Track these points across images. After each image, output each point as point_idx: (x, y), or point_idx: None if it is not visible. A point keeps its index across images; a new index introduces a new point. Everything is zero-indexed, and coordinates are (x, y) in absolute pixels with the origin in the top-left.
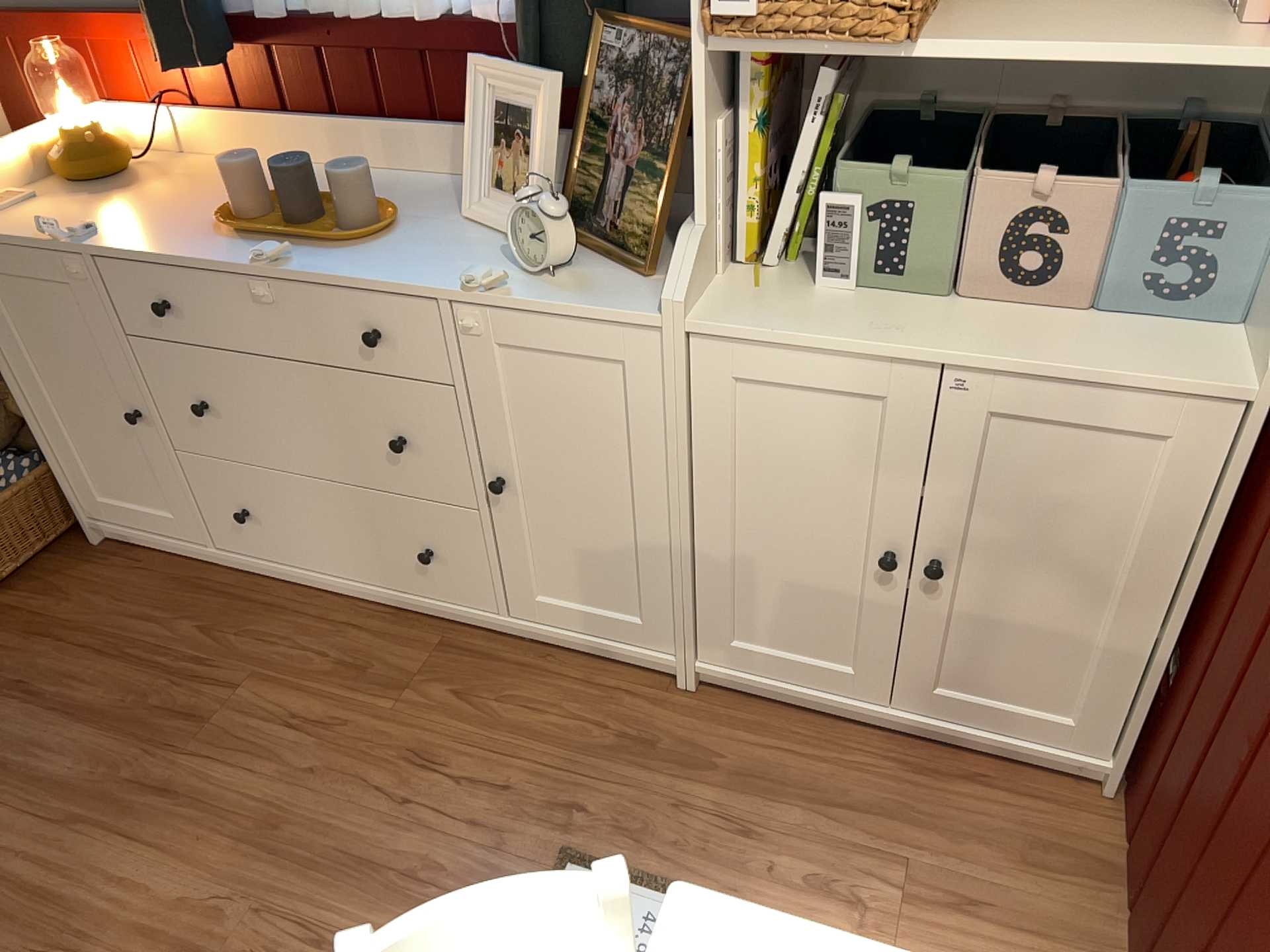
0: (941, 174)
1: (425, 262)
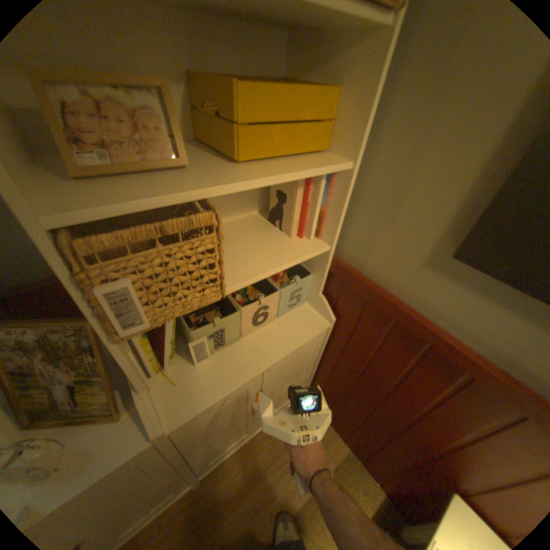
0: (229, 311)
1: None
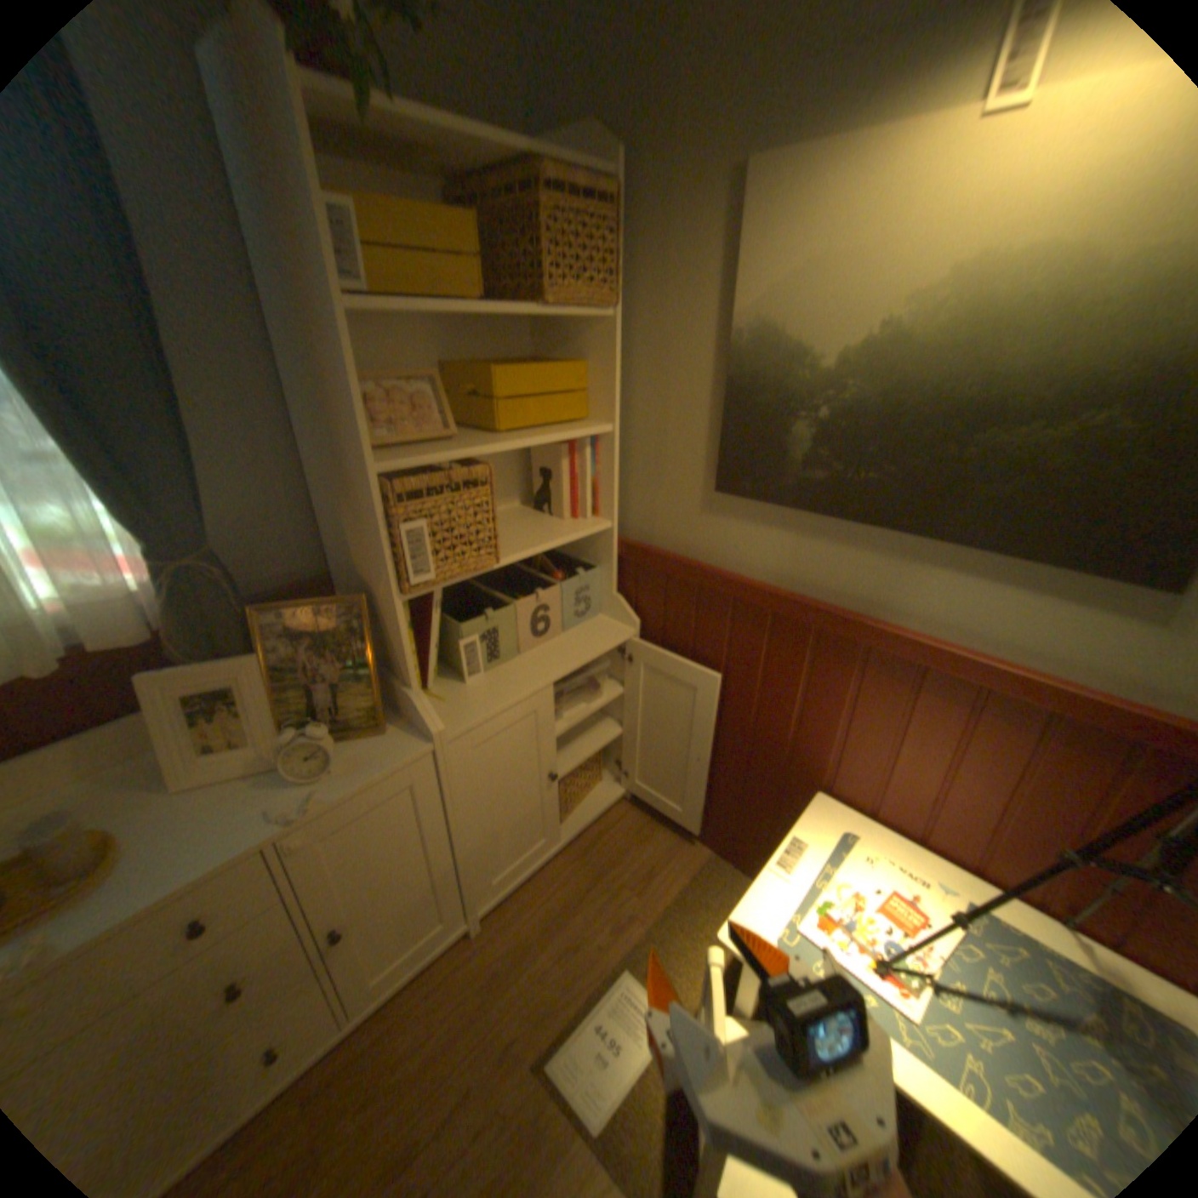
0: (501, 607)
1: (196, 841)
